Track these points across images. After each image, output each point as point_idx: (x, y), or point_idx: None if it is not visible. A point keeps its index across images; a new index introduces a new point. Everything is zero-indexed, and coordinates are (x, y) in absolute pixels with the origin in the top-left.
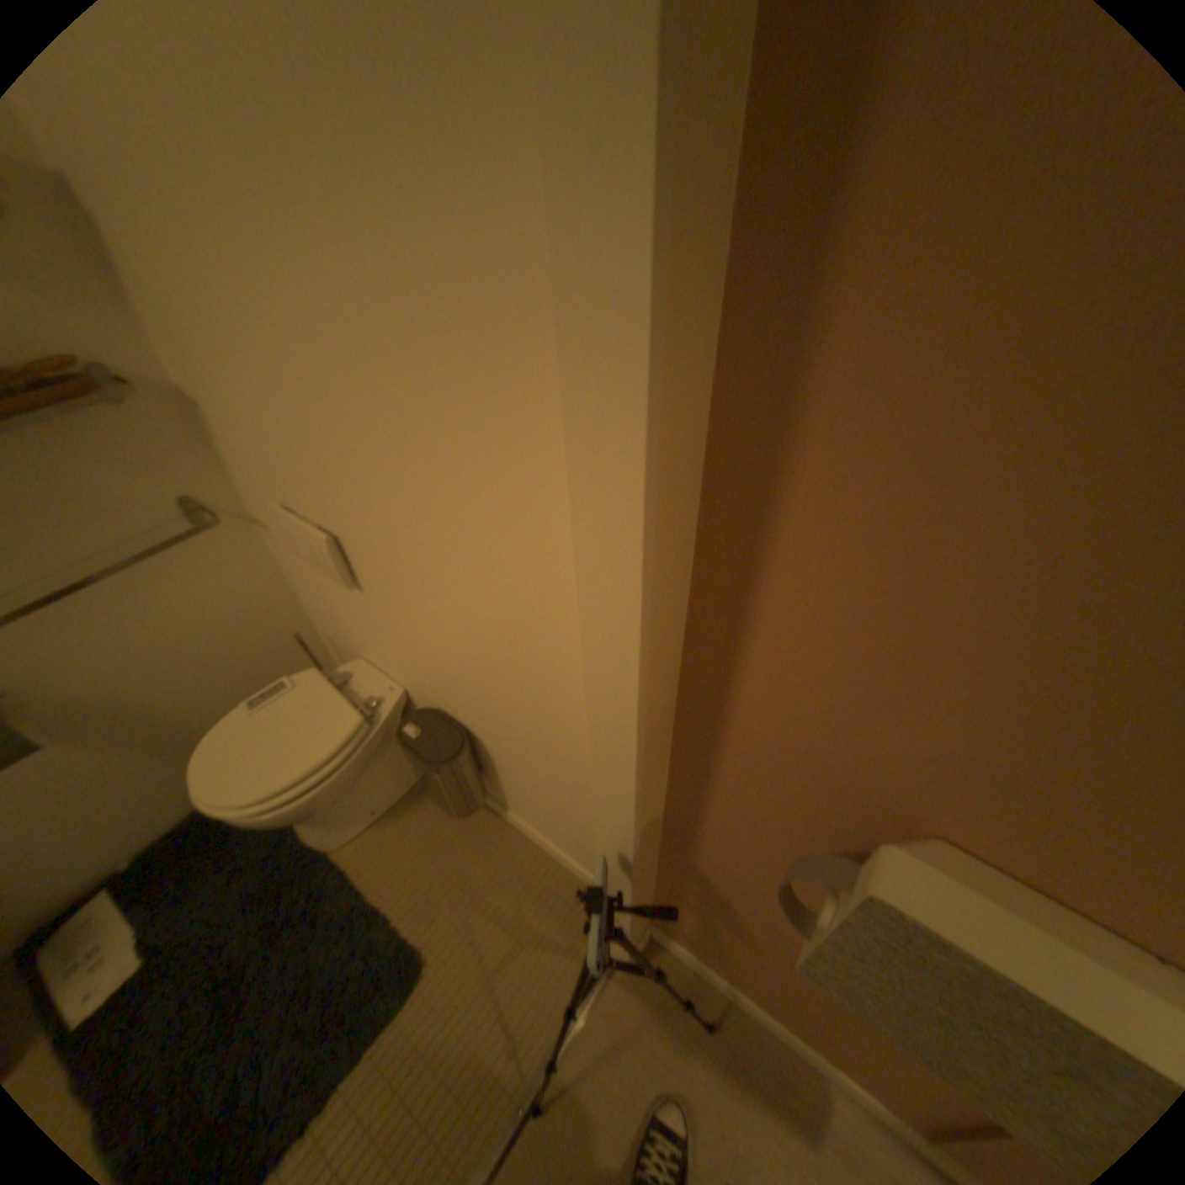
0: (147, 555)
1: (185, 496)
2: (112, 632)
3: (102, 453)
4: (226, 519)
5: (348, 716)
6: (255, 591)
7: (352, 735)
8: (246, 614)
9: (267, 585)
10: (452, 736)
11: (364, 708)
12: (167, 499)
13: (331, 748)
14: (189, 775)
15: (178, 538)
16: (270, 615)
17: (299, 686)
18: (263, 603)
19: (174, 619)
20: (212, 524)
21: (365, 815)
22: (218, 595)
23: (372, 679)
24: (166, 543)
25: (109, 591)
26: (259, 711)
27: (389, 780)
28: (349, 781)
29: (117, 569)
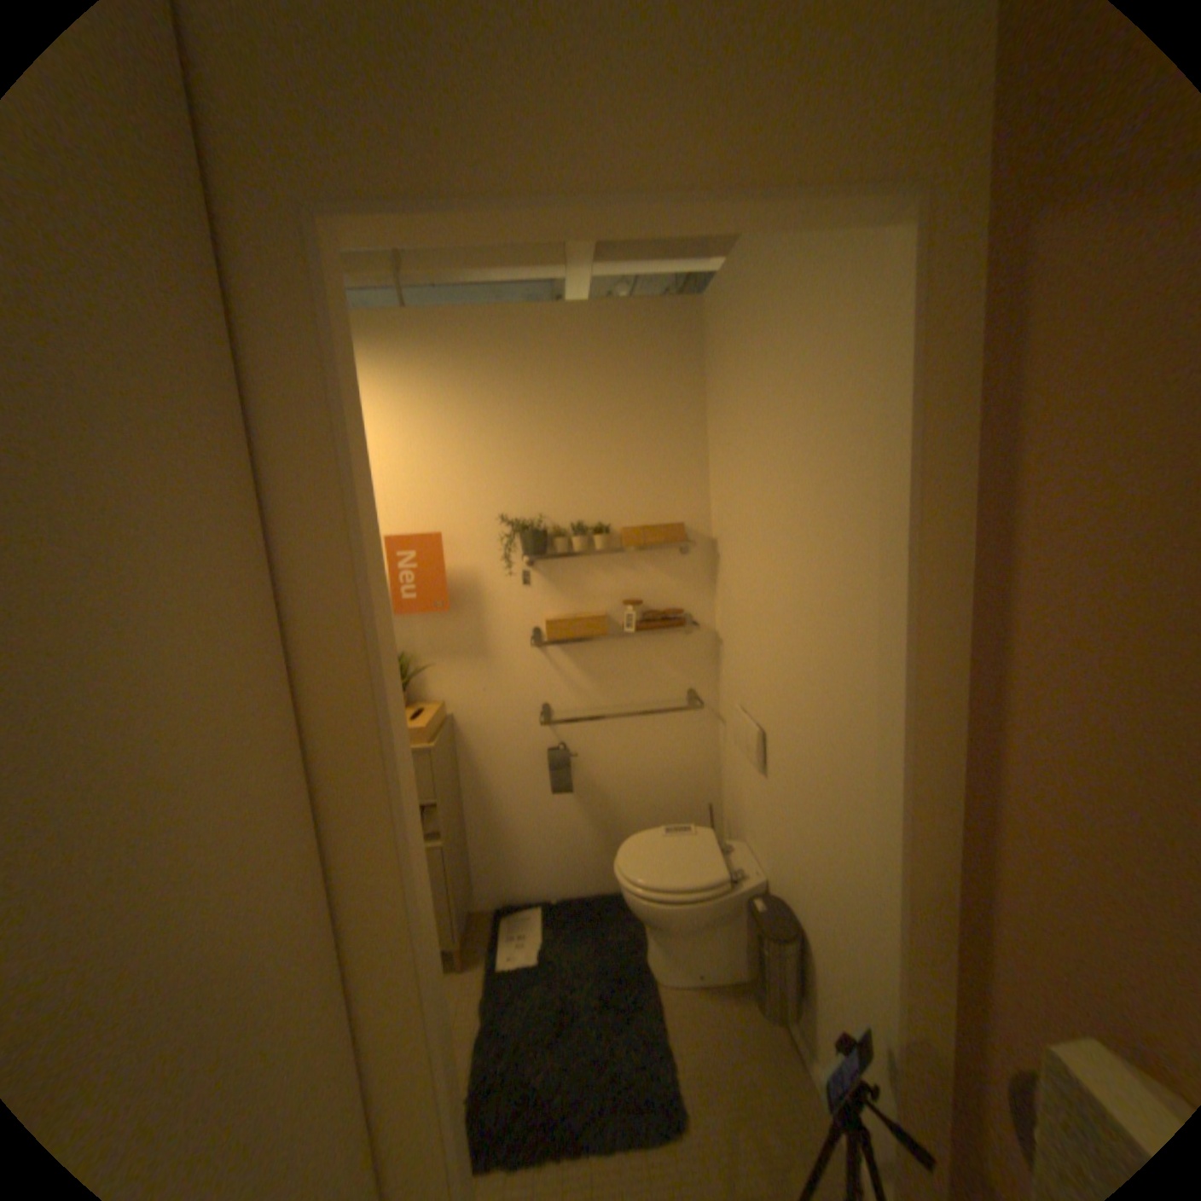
0: (662, 715)
1: (694, 690)
2: (627, 750)
3: (671, 656)
4: (707, 710)
5: (723, 870)
6: (702, 764)
7: (720, 885)
8: (690, 775)
9: (710, 763)
10: (791, 928)
11: (735, 874)
12: (686, 688)
13: (703, 884)
14: (622, 851)
15: (680, 711)
16: (703, 785)
17: (700, 836)
18: (702, 774)
19: (655, 758)
20: (699, 710)
21: (699, 975)
22: (682, 755)
23: (748, 861)
24: (674, 711)
25: (638, 727)
26: (672, 837)
27: (727, 959)
28: (703, 922)
29: (647, 716)
